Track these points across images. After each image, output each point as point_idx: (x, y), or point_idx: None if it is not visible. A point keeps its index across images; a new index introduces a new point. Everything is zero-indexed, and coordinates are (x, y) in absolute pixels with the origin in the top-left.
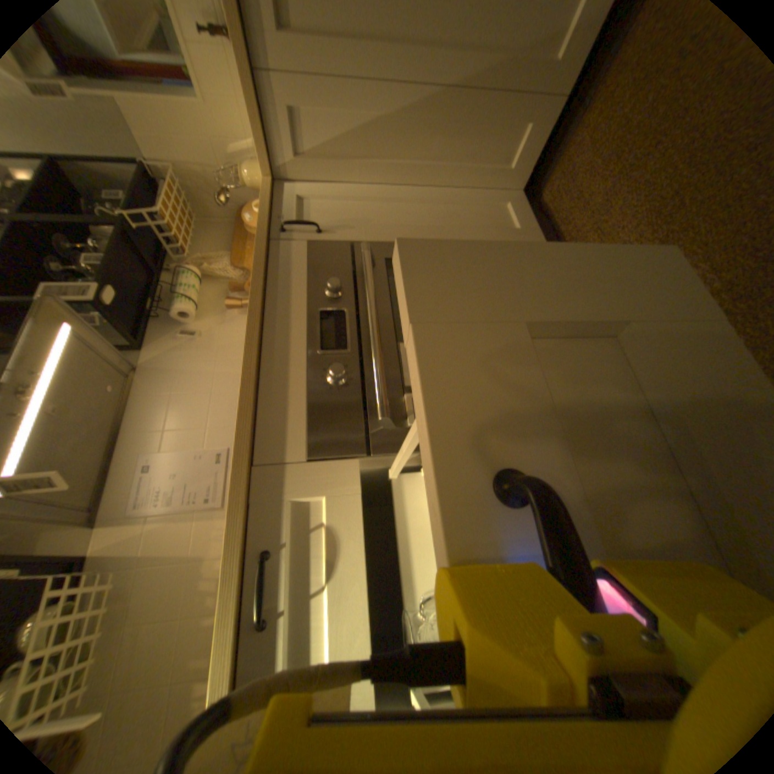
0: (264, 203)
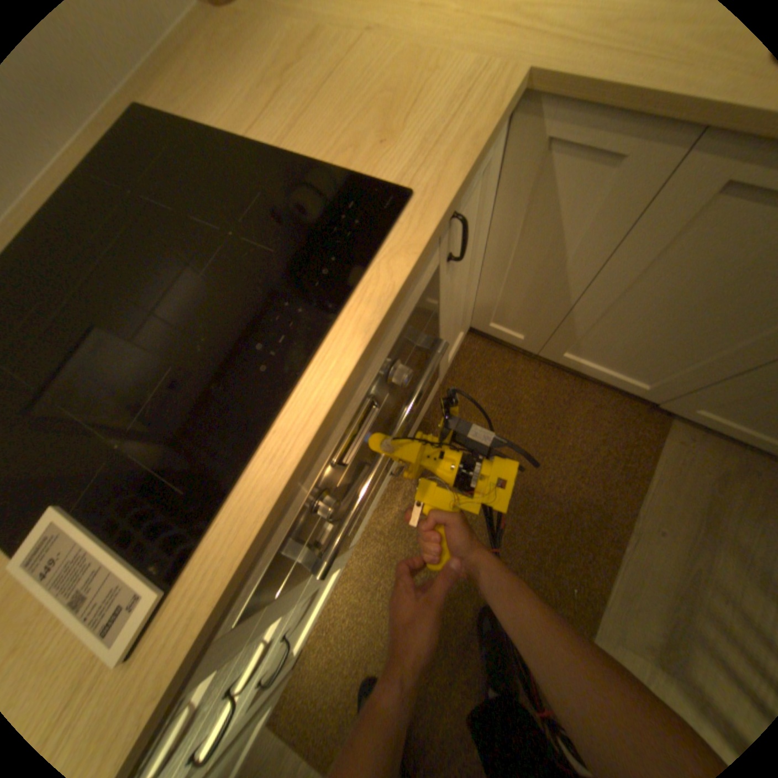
0: (483, 137)
